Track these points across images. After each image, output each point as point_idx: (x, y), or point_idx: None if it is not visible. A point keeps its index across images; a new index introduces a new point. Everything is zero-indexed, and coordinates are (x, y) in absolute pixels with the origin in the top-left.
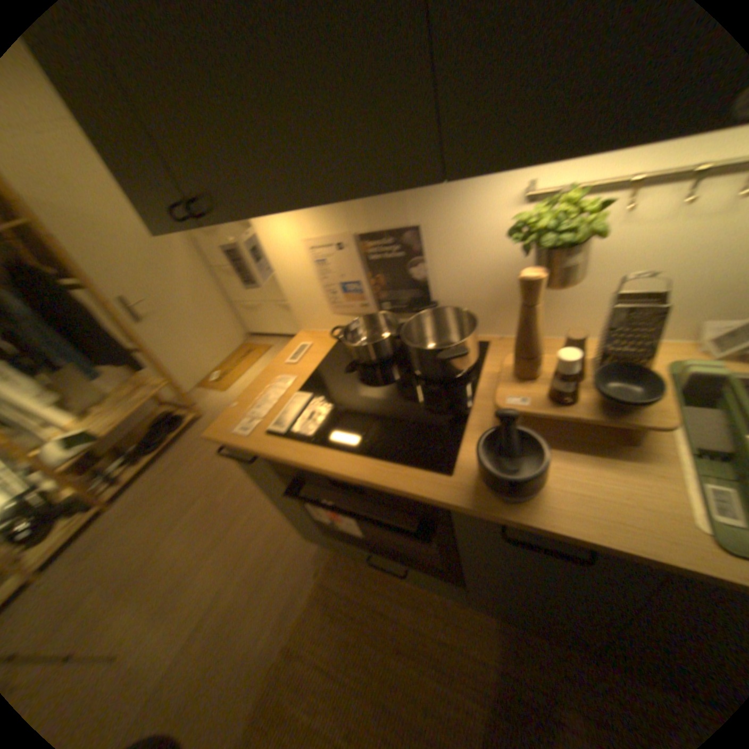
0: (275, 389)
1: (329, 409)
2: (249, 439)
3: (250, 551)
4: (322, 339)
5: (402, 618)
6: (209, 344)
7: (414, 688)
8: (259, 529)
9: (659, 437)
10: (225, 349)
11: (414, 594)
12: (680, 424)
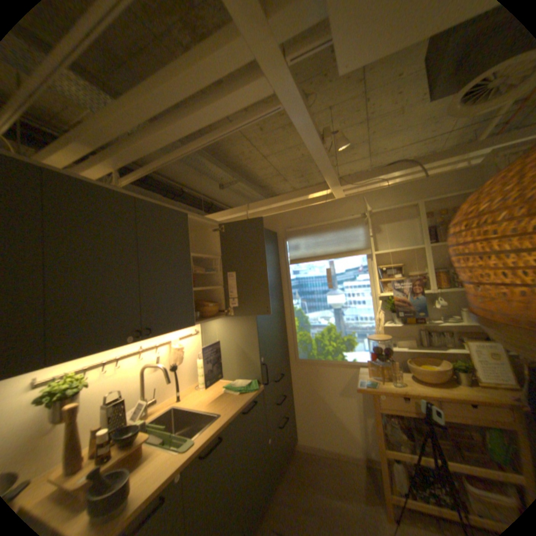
0: None
1: None
2: None
3: None
4: None
5: None
6: None
7: None
8: None
9: (143, 451)
10: None
11: None
12: (145, 444)
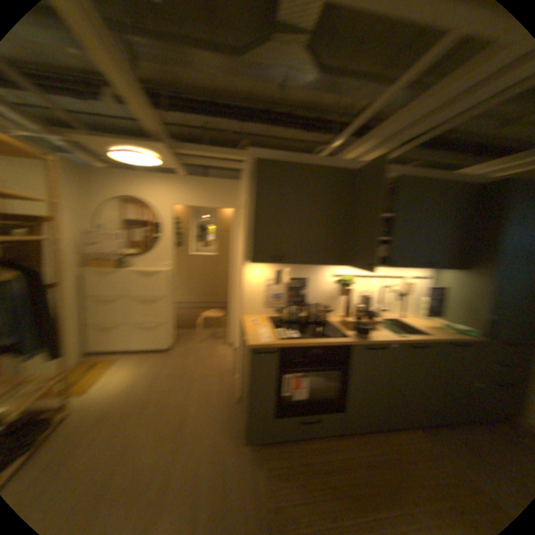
0: (262, 330)
1: (296, 332)
2: (274, 343)
3: (201, 479)
4: (259, 318)
5: (319, 461)
6: (64, 355)
7: (344, 483)
8: (199, 464)
9: (378, 327)
10: (70, 362)
11: (316, 449)
12: (379, 325)
